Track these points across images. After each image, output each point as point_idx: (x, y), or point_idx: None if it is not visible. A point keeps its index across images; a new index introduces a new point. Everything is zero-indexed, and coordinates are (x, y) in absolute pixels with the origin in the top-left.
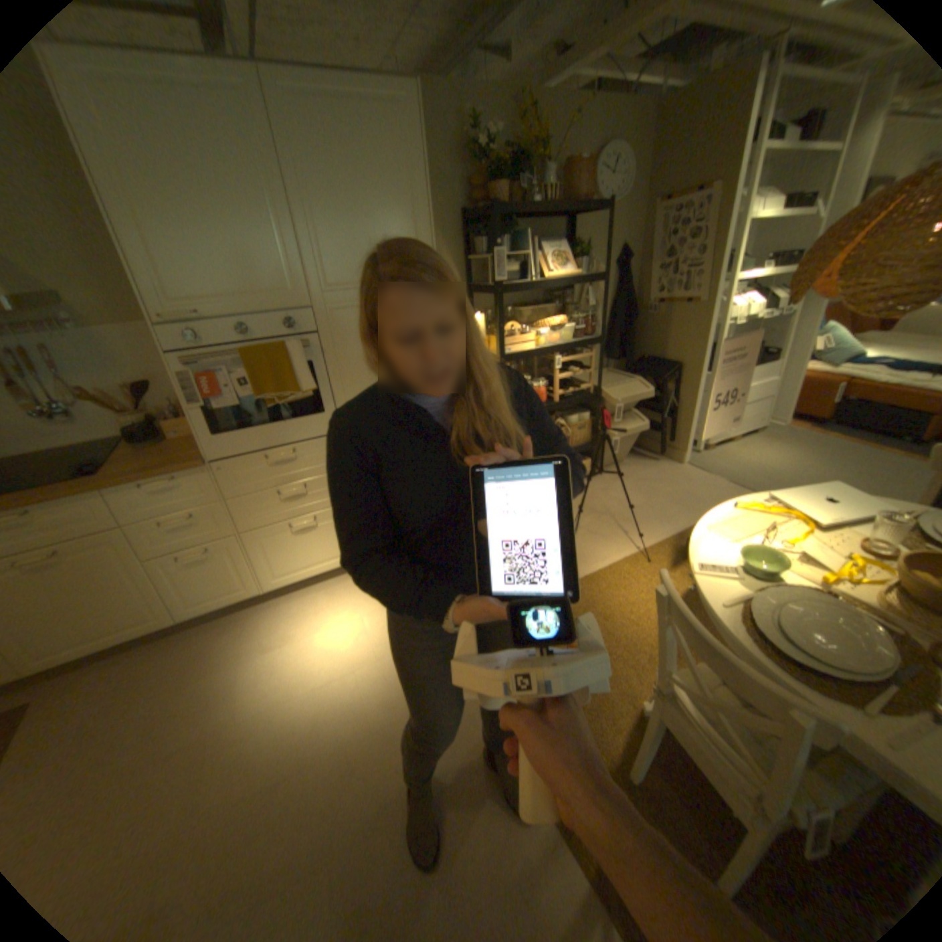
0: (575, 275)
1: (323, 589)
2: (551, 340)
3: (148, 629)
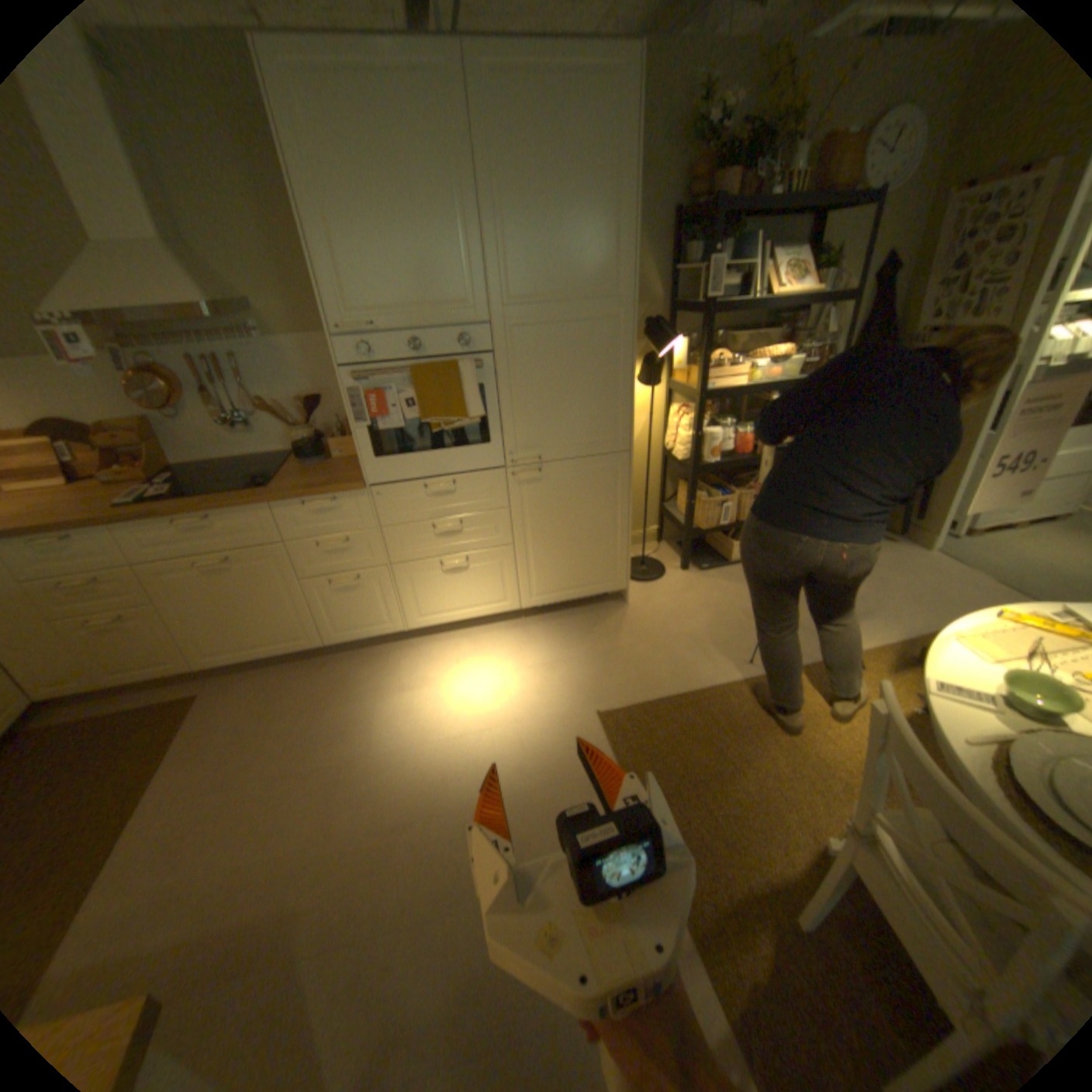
0: (815, 291)
1: (468, 636)
2: (770, 374)
3: (299, 646)
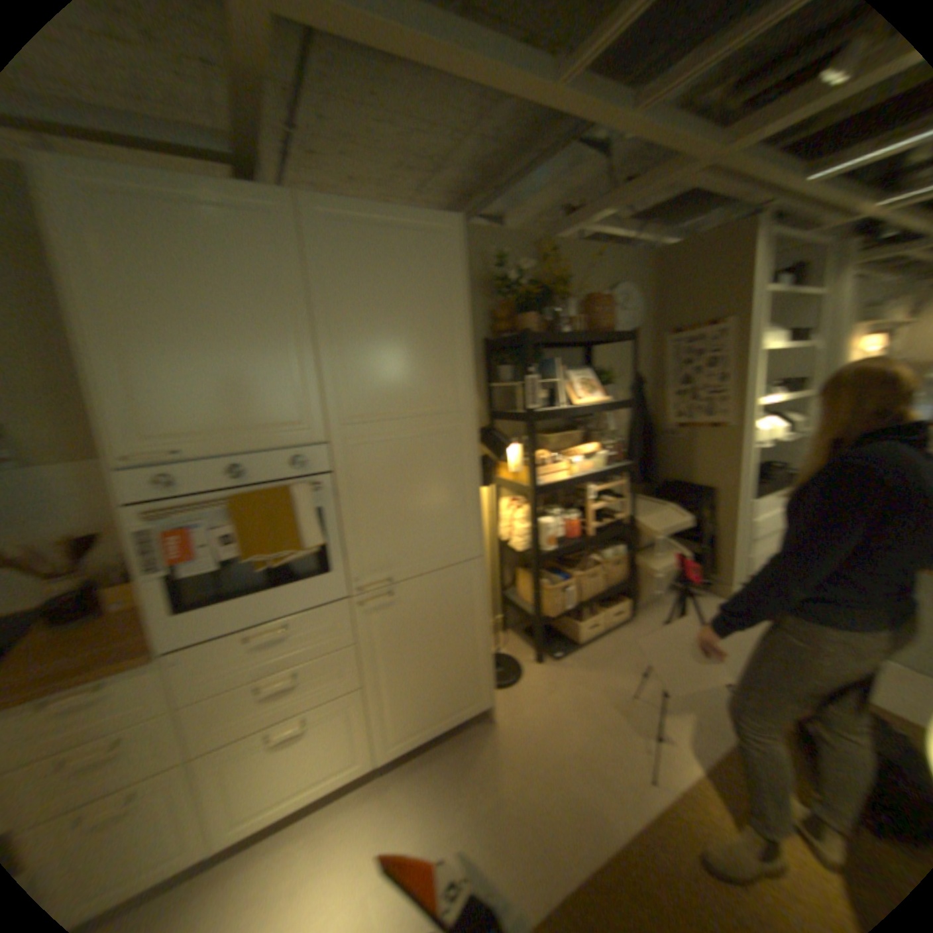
0: (603, 401)
1: (301, 833)
2: (582, 467)
3: None
